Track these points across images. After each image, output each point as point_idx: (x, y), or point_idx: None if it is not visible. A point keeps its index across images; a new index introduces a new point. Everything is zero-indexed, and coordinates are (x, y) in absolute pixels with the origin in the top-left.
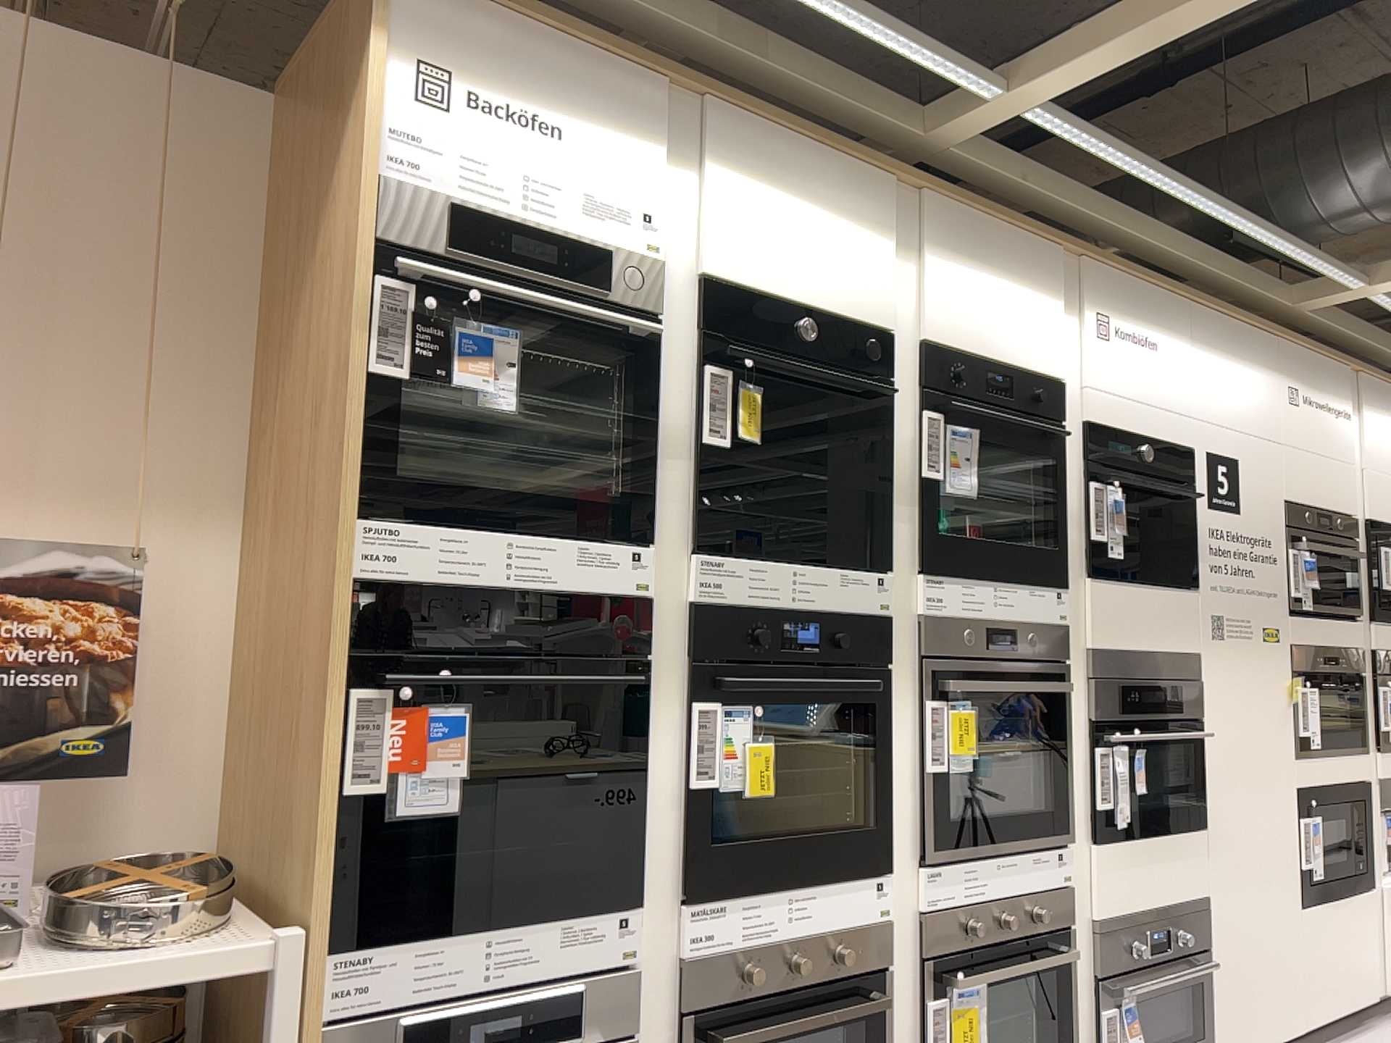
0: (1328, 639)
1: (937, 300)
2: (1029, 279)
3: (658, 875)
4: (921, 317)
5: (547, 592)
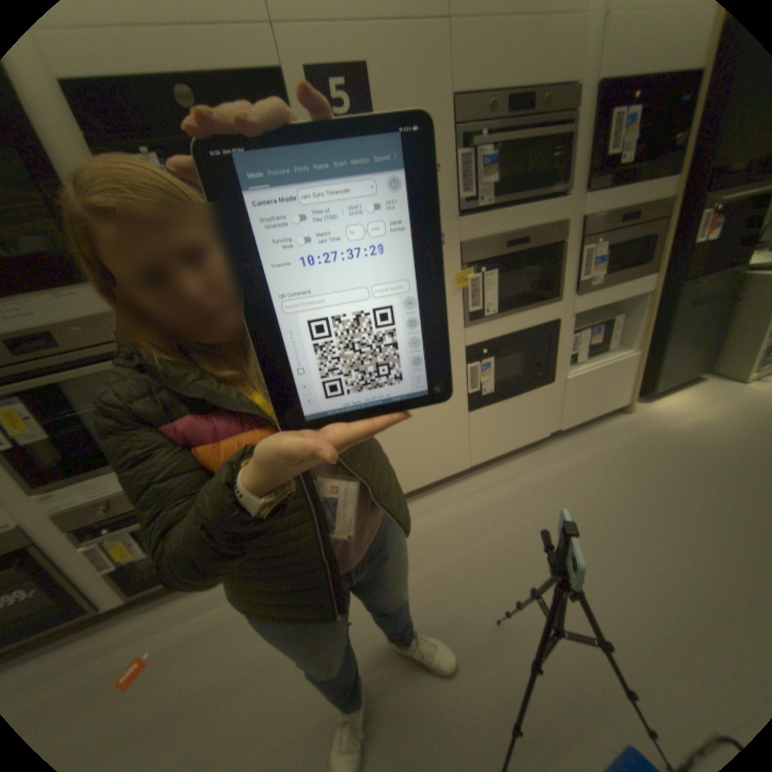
0: (519, 224)
1: None
2: None
3: None
4: None
5: None
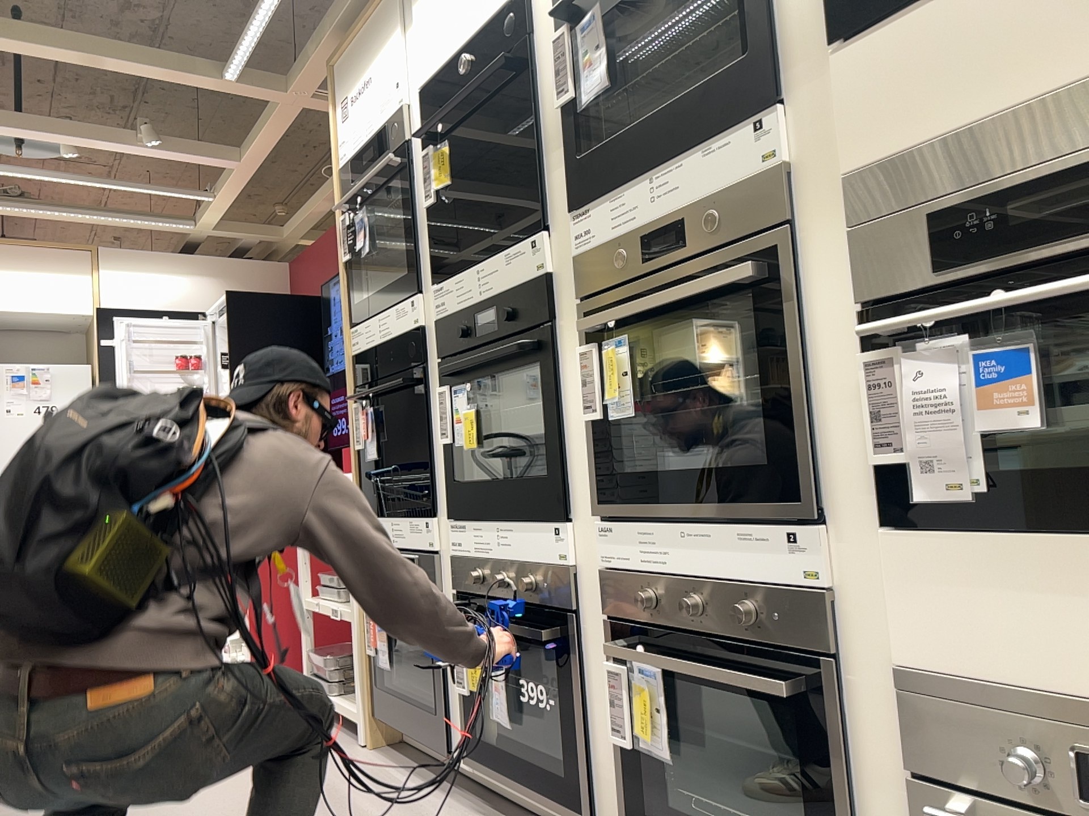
0: None
1: None
2: None
3: (443, 501)
4: None
5: (393, 339)
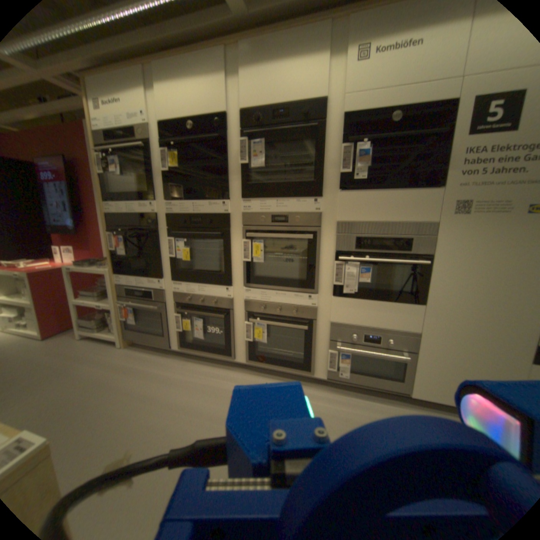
0: None
1: (245, 88)
2: (302, 50)
3: (167, 273)
4: (239, 98)
5: (136, 212)
